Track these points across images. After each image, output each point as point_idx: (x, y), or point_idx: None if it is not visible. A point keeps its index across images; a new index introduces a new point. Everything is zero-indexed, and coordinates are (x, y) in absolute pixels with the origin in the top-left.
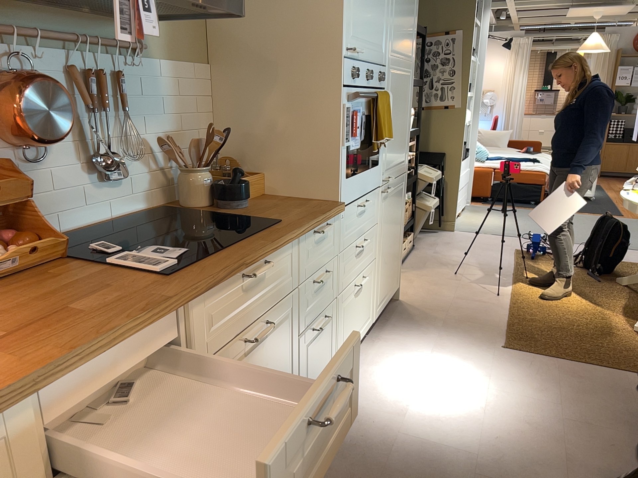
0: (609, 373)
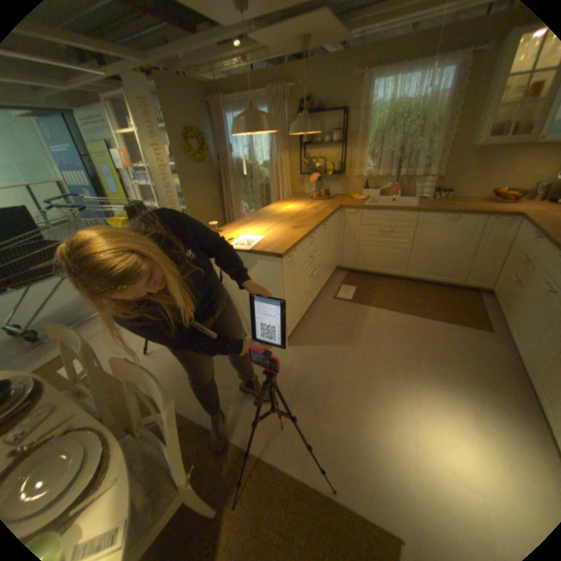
0: (301, 472)
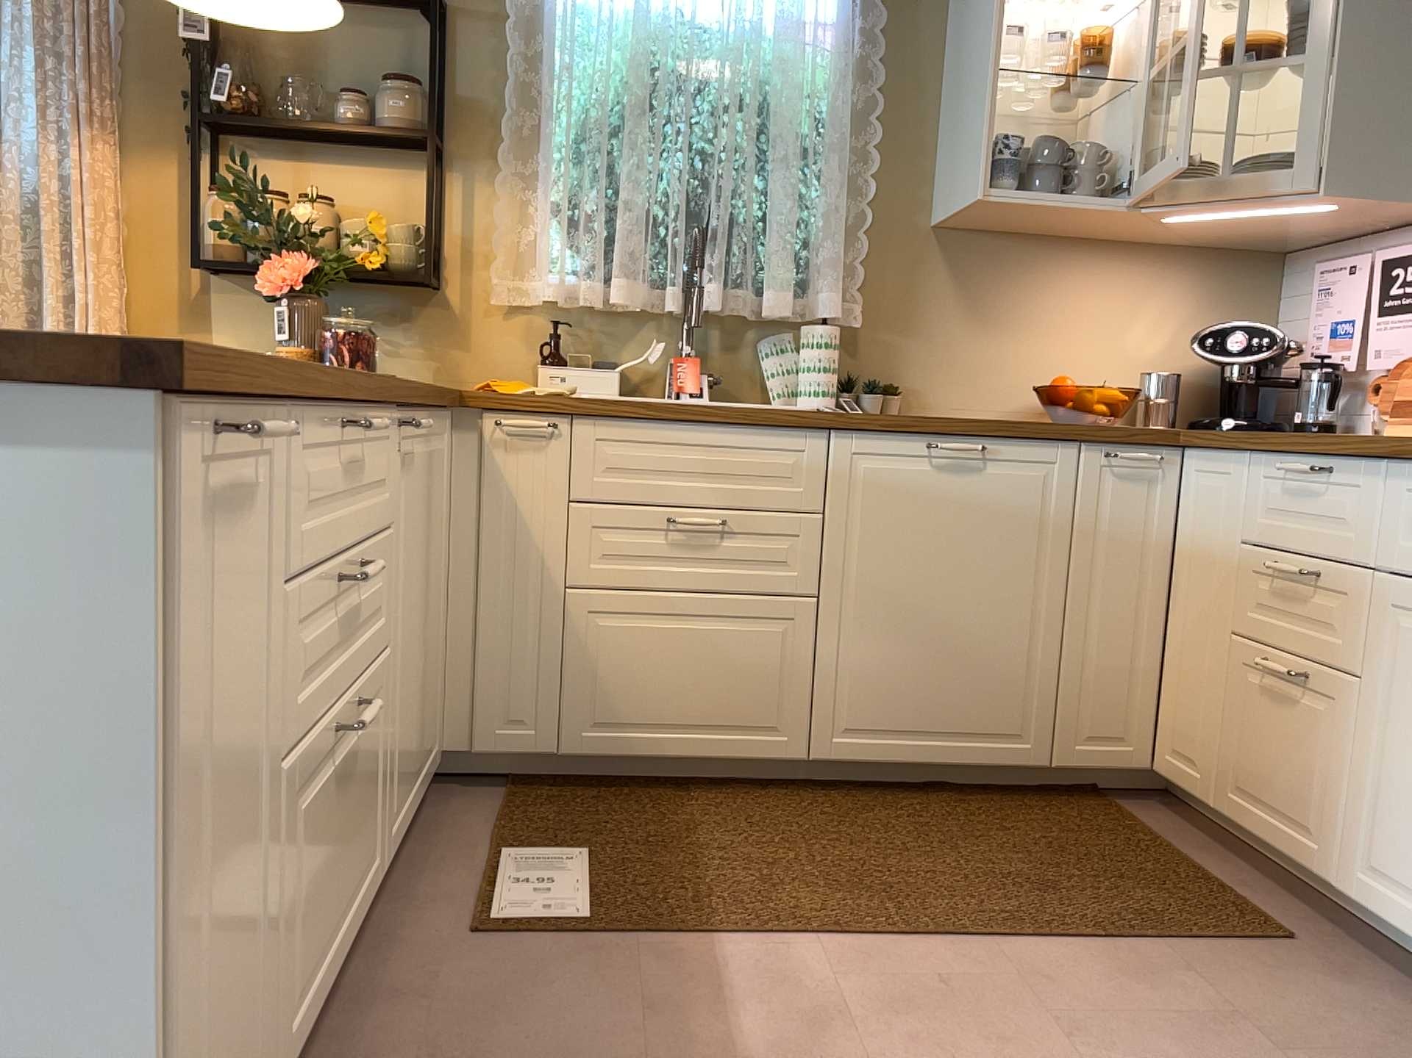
0: None
